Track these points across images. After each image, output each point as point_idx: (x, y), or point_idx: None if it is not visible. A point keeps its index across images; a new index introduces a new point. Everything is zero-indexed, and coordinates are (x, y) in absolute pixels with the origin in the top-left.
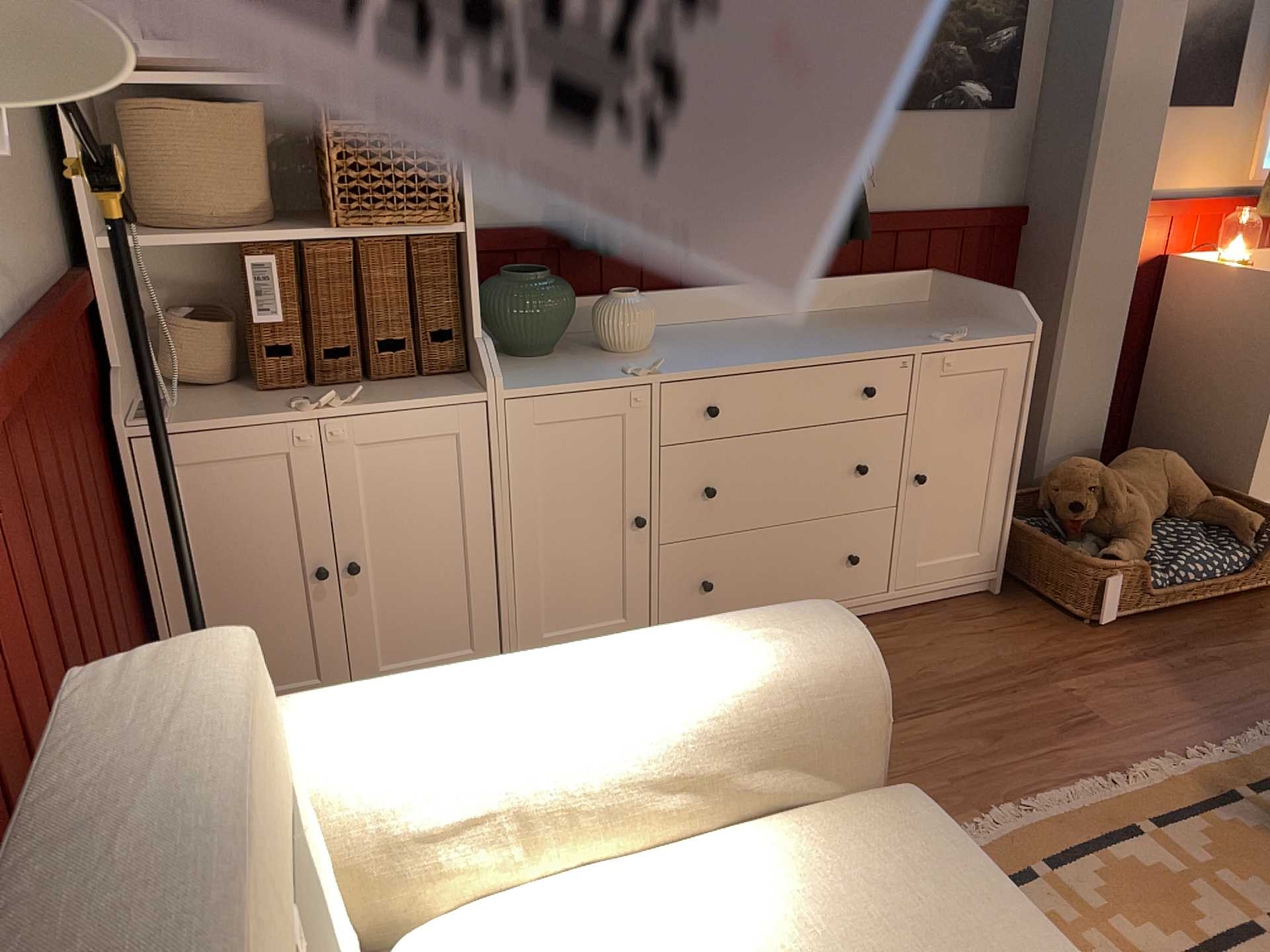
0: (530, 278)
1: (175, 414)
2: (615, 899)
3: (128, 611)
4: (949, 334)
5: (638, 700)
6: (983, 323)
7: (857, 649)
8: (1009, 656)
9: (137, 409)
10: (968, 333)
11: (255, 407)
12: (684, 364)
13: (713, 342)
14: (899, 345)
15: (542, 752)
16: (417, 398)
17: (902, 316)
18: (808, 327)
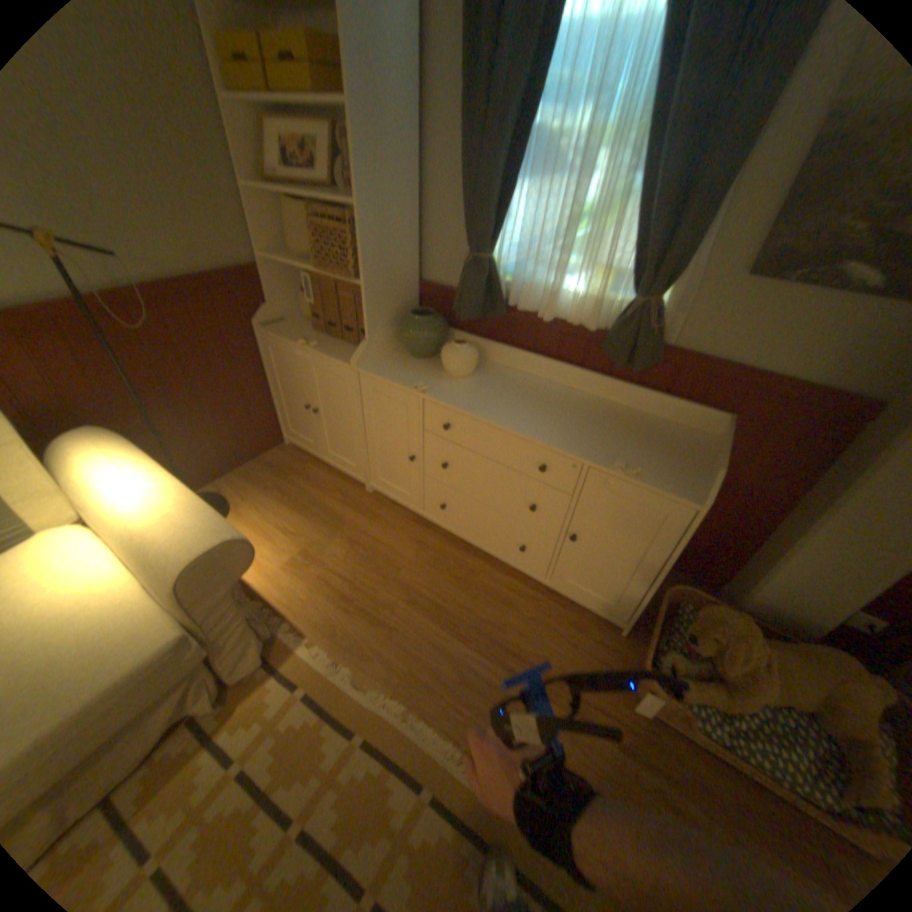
0: (414, 318)
1: (275, 326)
2: (87, 566)
3: (244, 387)
4: (624, 465)
5: (120, 514)
6: (694, 474)
7: (180, 566)
8: (555, 664)
9: (274, 319)
10: (635, 473)
11: (295, 334)
12: (448, 395)
13: (499, 391)
14: (579, 452)
15: (95, 506)
16: (334, 356)
17: (655, 436)
18: (574, 409)
